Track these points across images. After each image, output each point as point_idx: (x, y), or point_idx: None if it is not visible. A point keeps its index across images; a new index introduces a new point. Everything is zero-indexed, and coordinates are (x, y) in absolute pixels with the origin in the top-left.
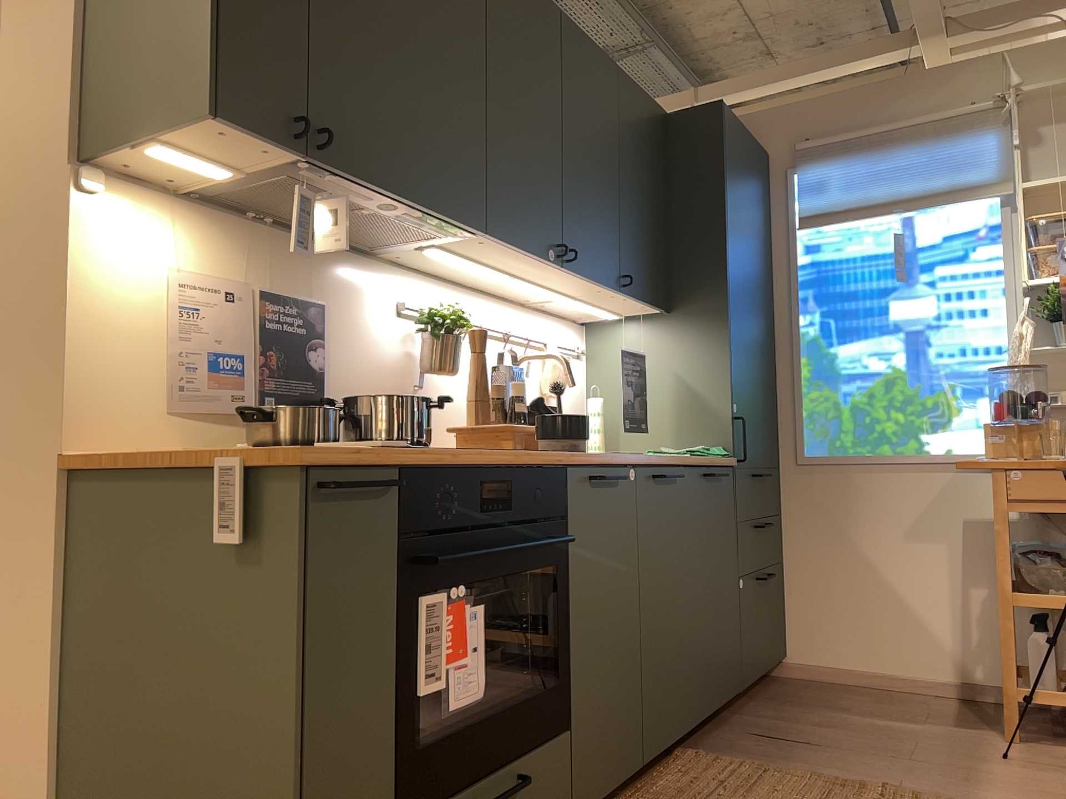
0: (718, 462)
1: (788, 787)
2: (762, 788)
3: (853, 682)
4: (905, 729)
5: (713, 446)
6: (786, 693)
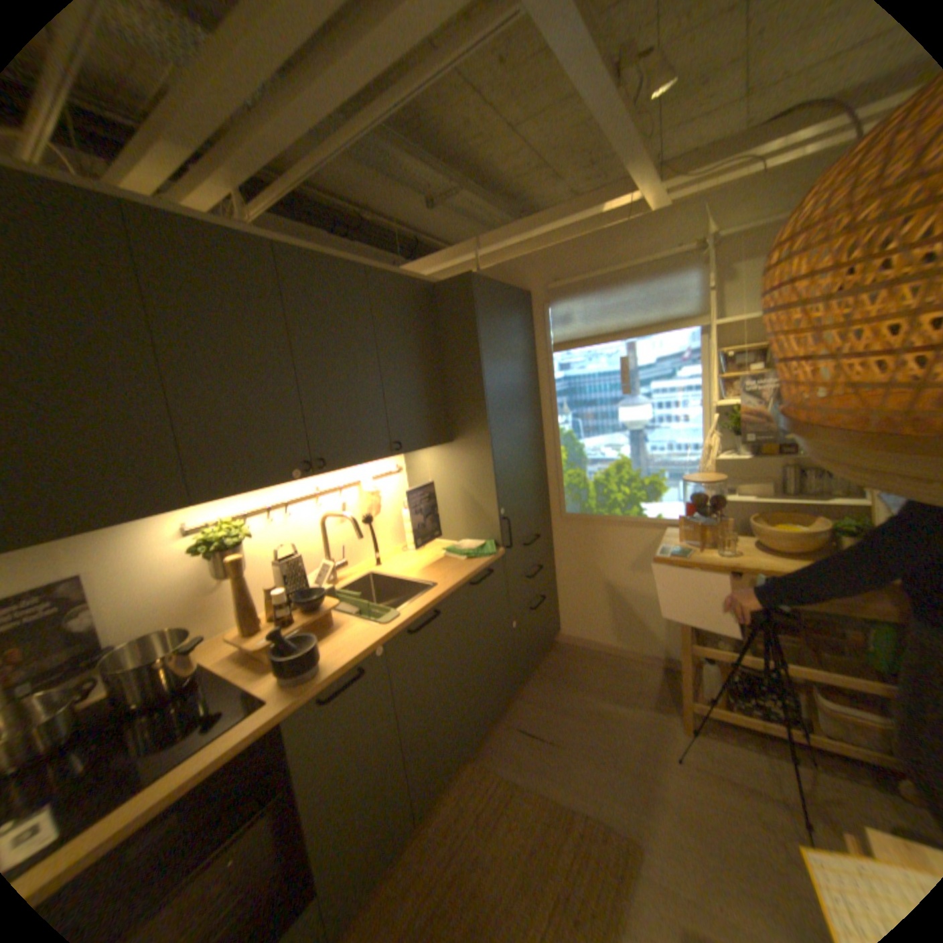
0: (484, 563)
1: (519, 825)
2: (502, 826)
3: (599, 651)
4: (619, 719)
5: (488, 539)
6: (554, 667)
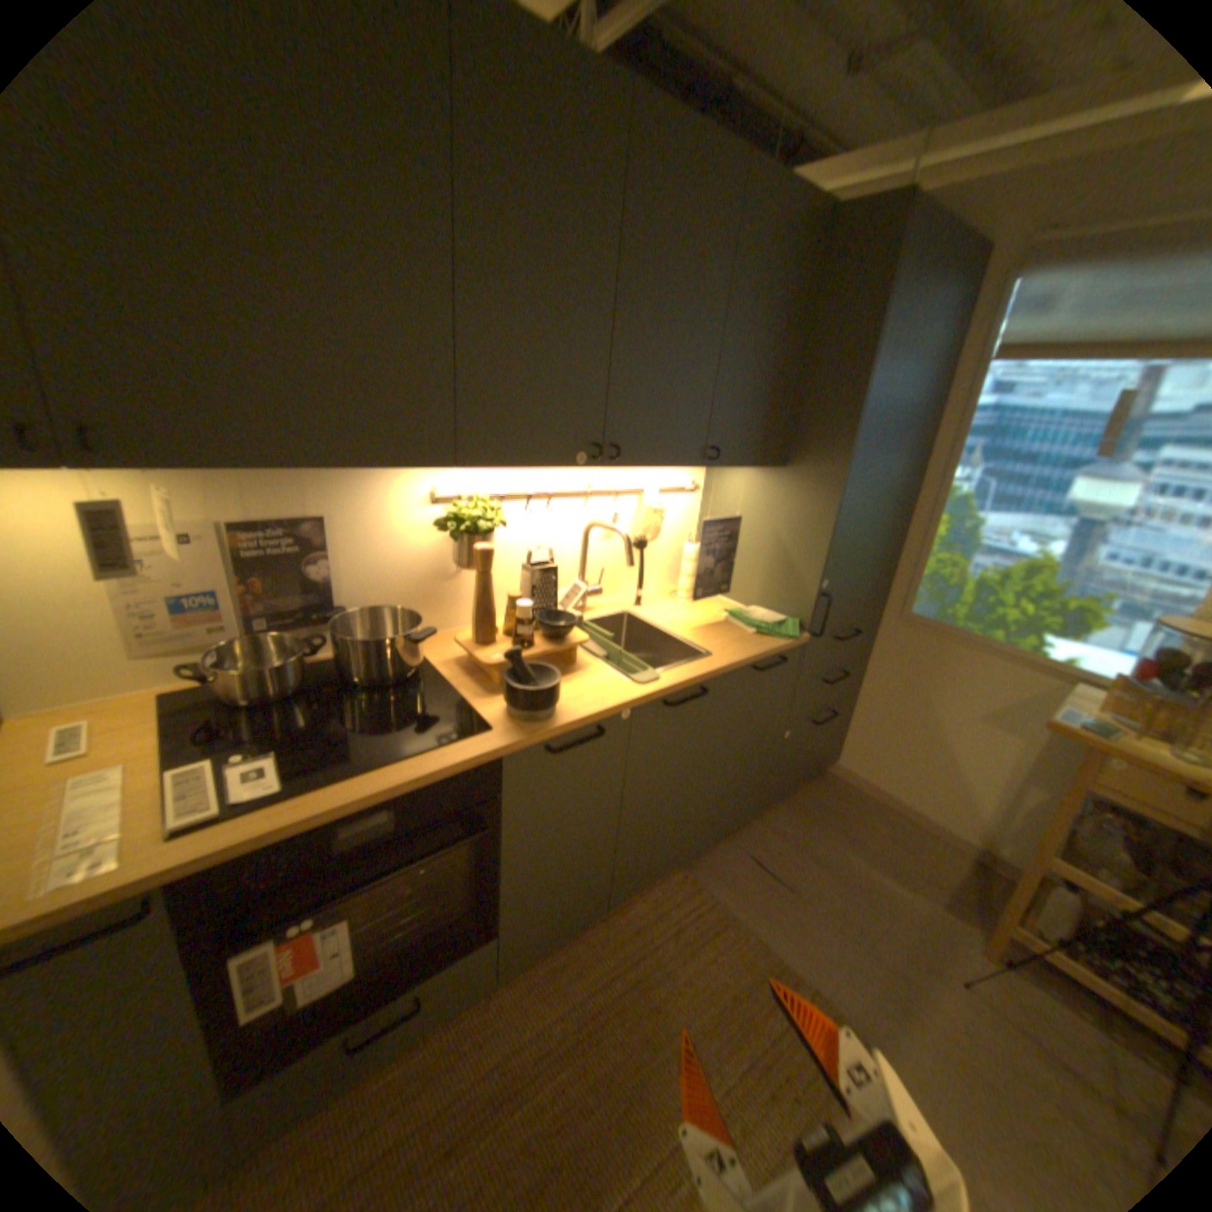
0: (778, 646)
1: (729, 963)
2: (707, 955)
3: (886, 805)
4: (892, 899)
5: (790, 616)
6: (817, 802)
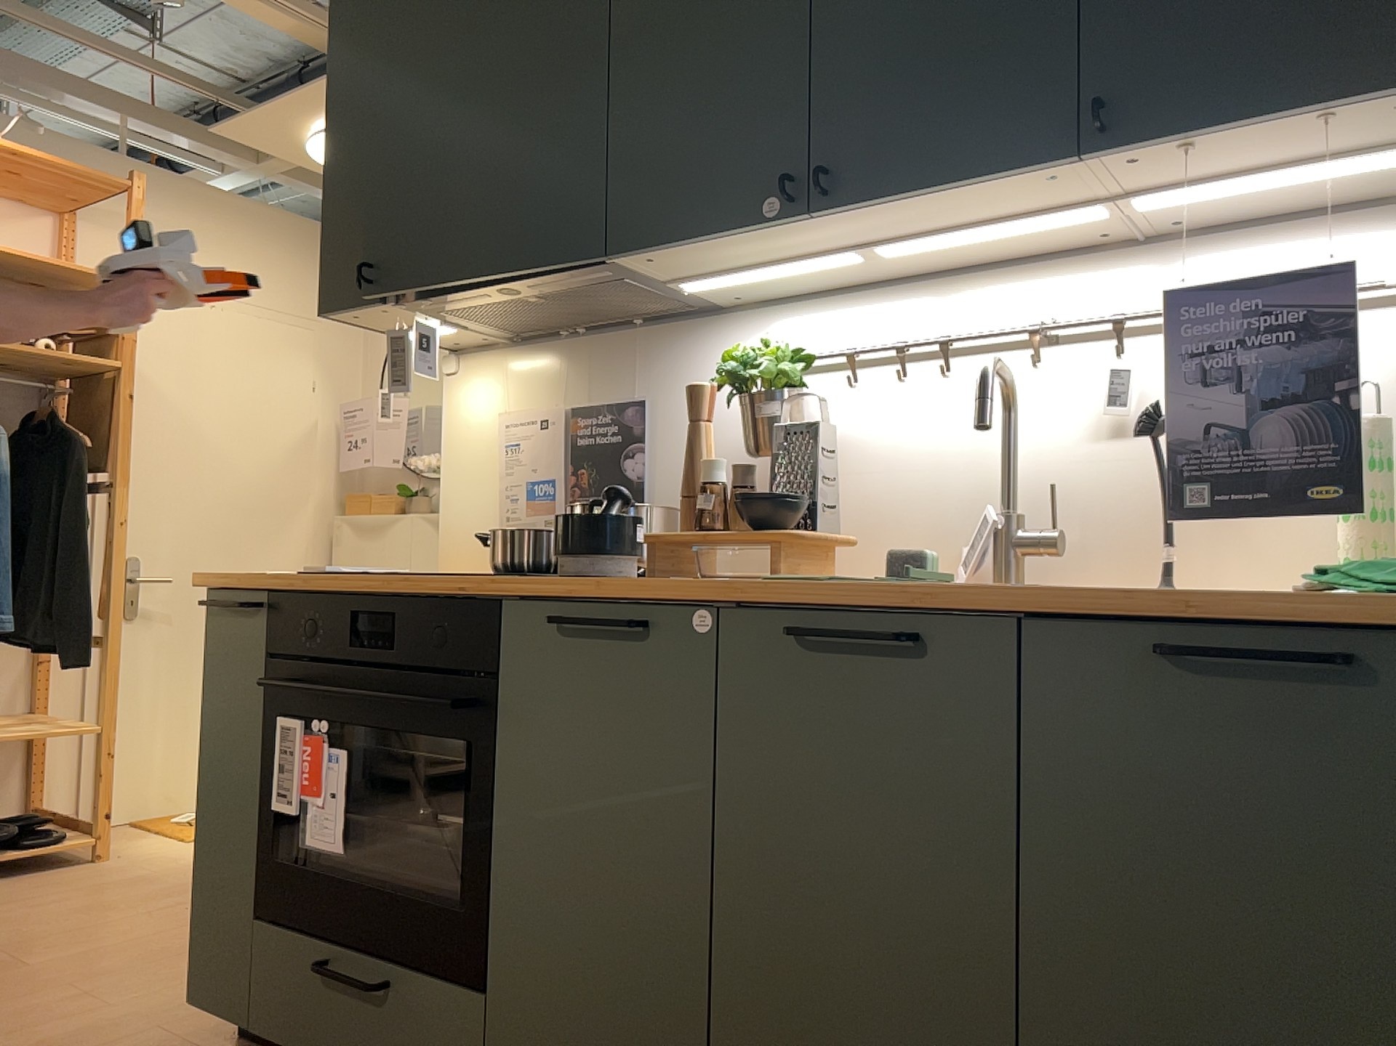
0: (1340, 610)
1: None
2: None
3: None
4: None
5: None
6: None
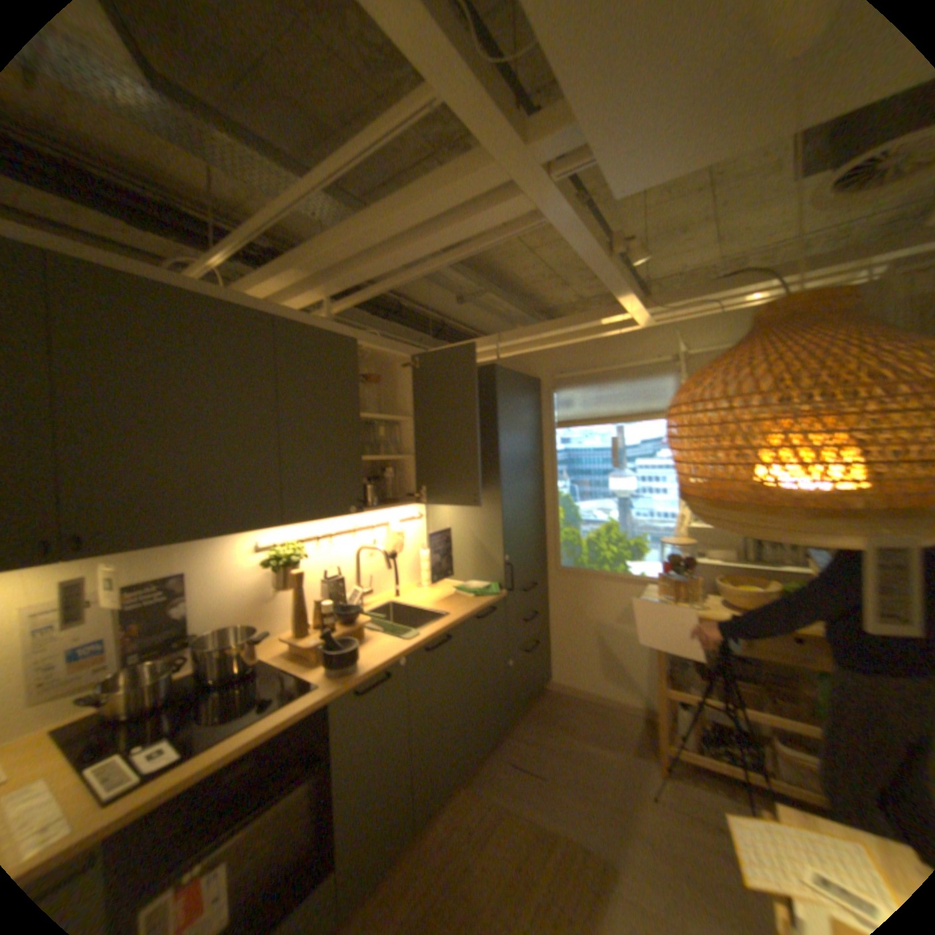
0: (489, 602)
1: (508, 844)
2: (492, 844)
3: (587, 701)
4: (603, 762)
5: (493, 582)
6: (545, 712)
